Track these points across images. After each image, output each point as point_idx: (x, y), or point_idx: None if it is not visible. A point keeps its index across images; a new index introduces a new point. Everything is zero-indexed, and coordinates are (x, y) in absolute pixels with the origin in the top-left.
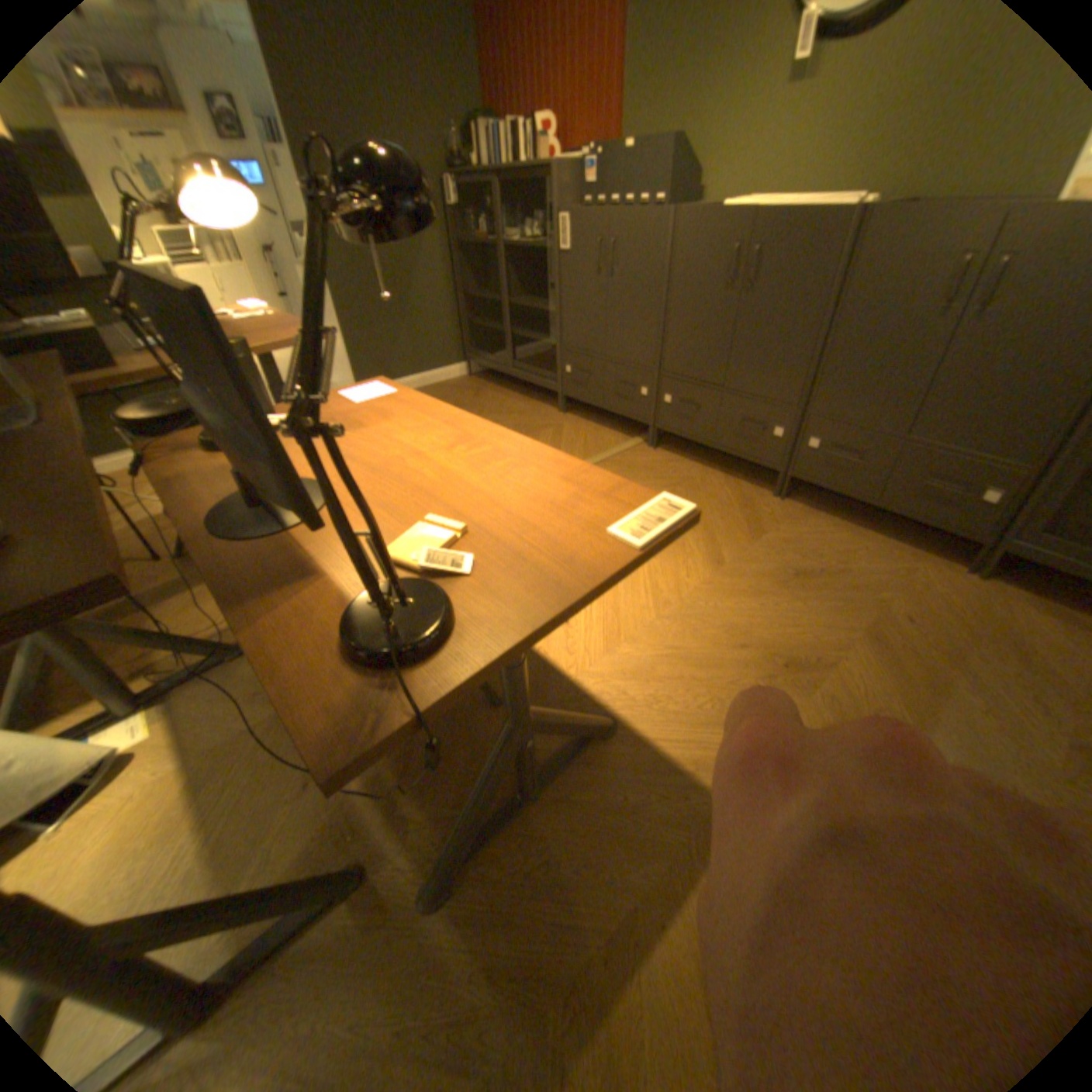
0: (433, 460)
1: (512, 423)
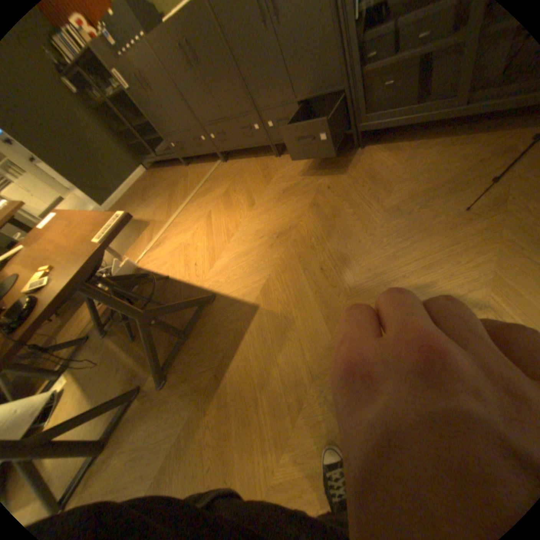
0: (55, 241)
1: (167, 184)
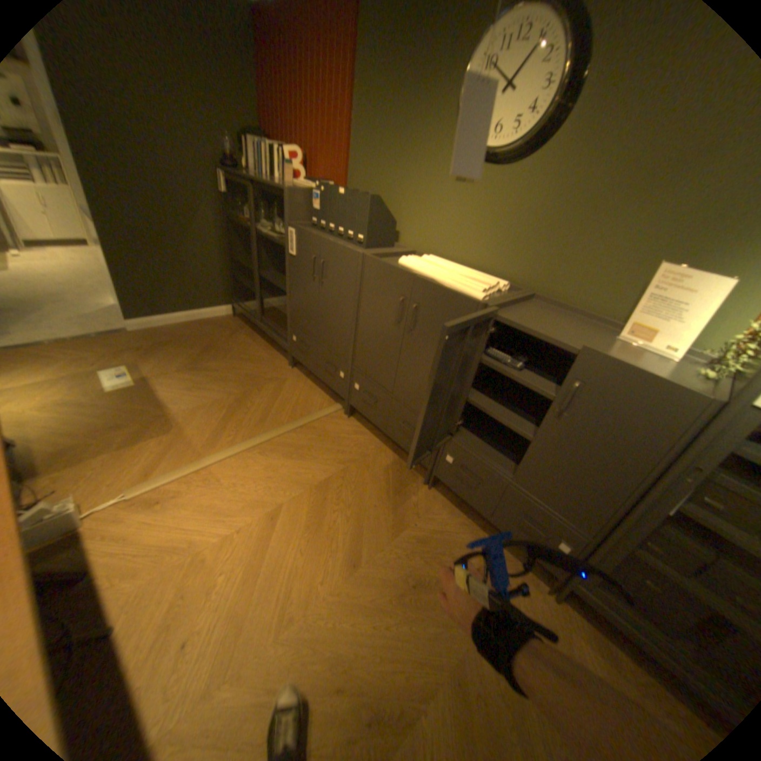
0: None
1: (246, 373)
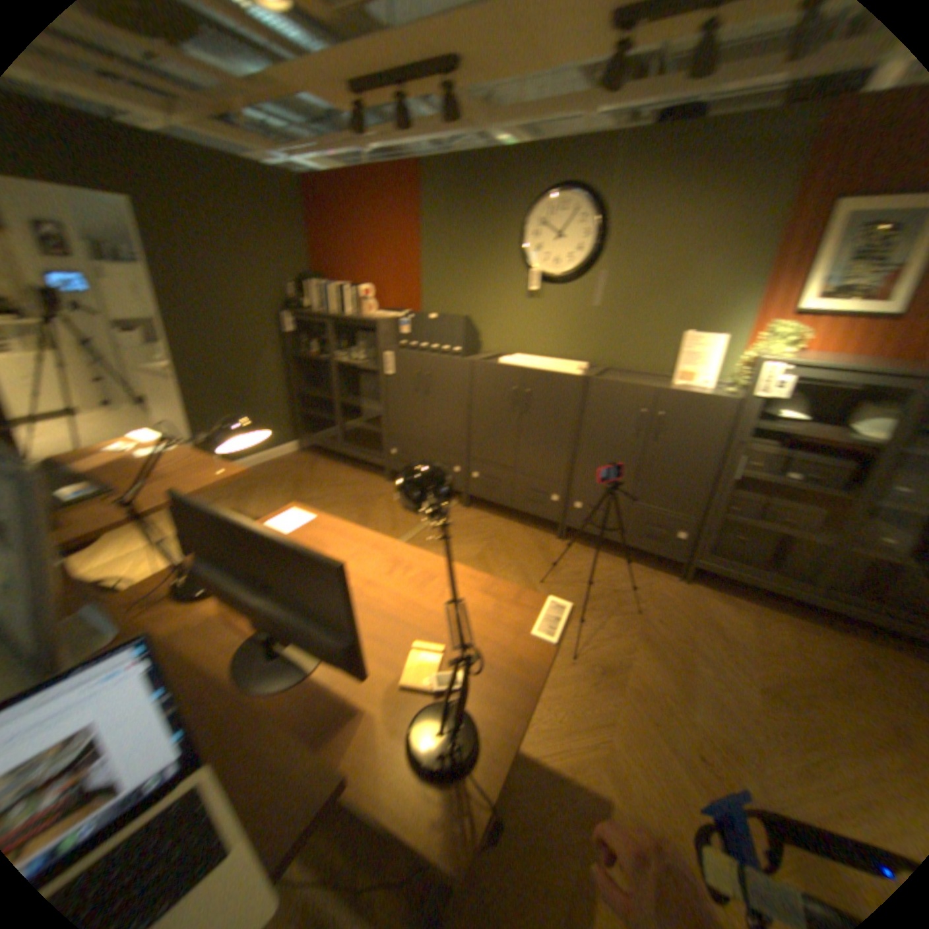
0: (388, 585)
1: (354, 494)
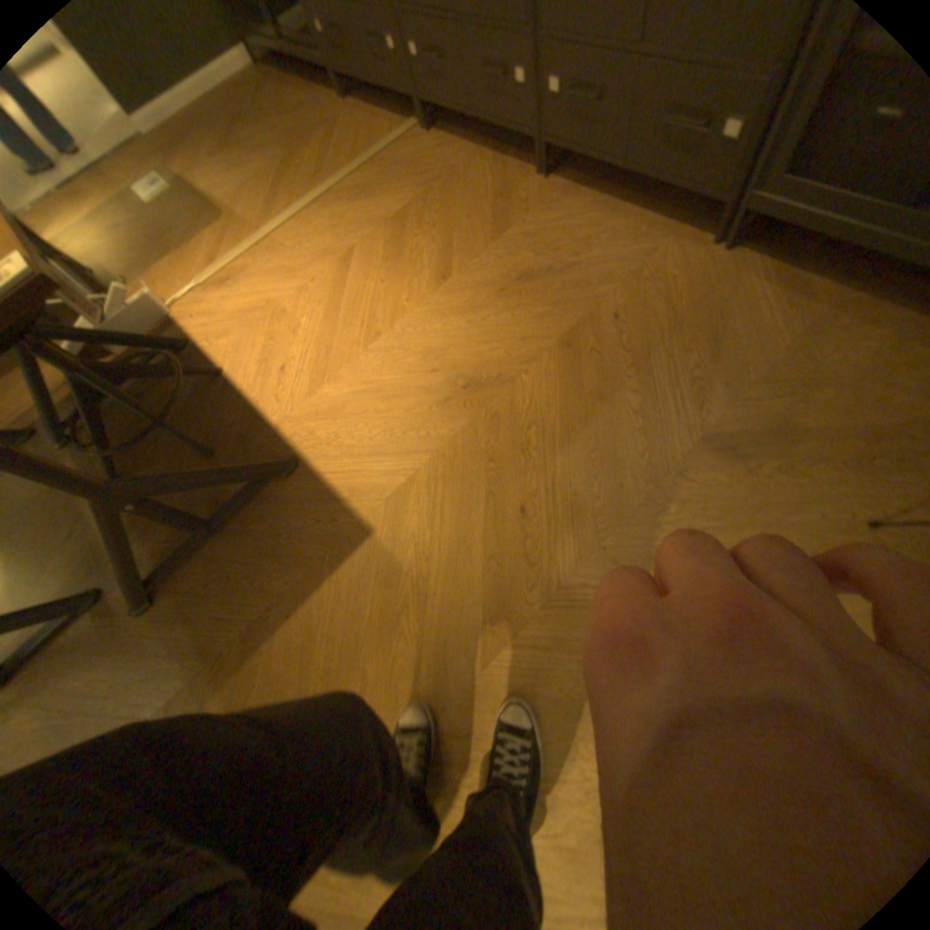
0: None
1: (286, 127)
